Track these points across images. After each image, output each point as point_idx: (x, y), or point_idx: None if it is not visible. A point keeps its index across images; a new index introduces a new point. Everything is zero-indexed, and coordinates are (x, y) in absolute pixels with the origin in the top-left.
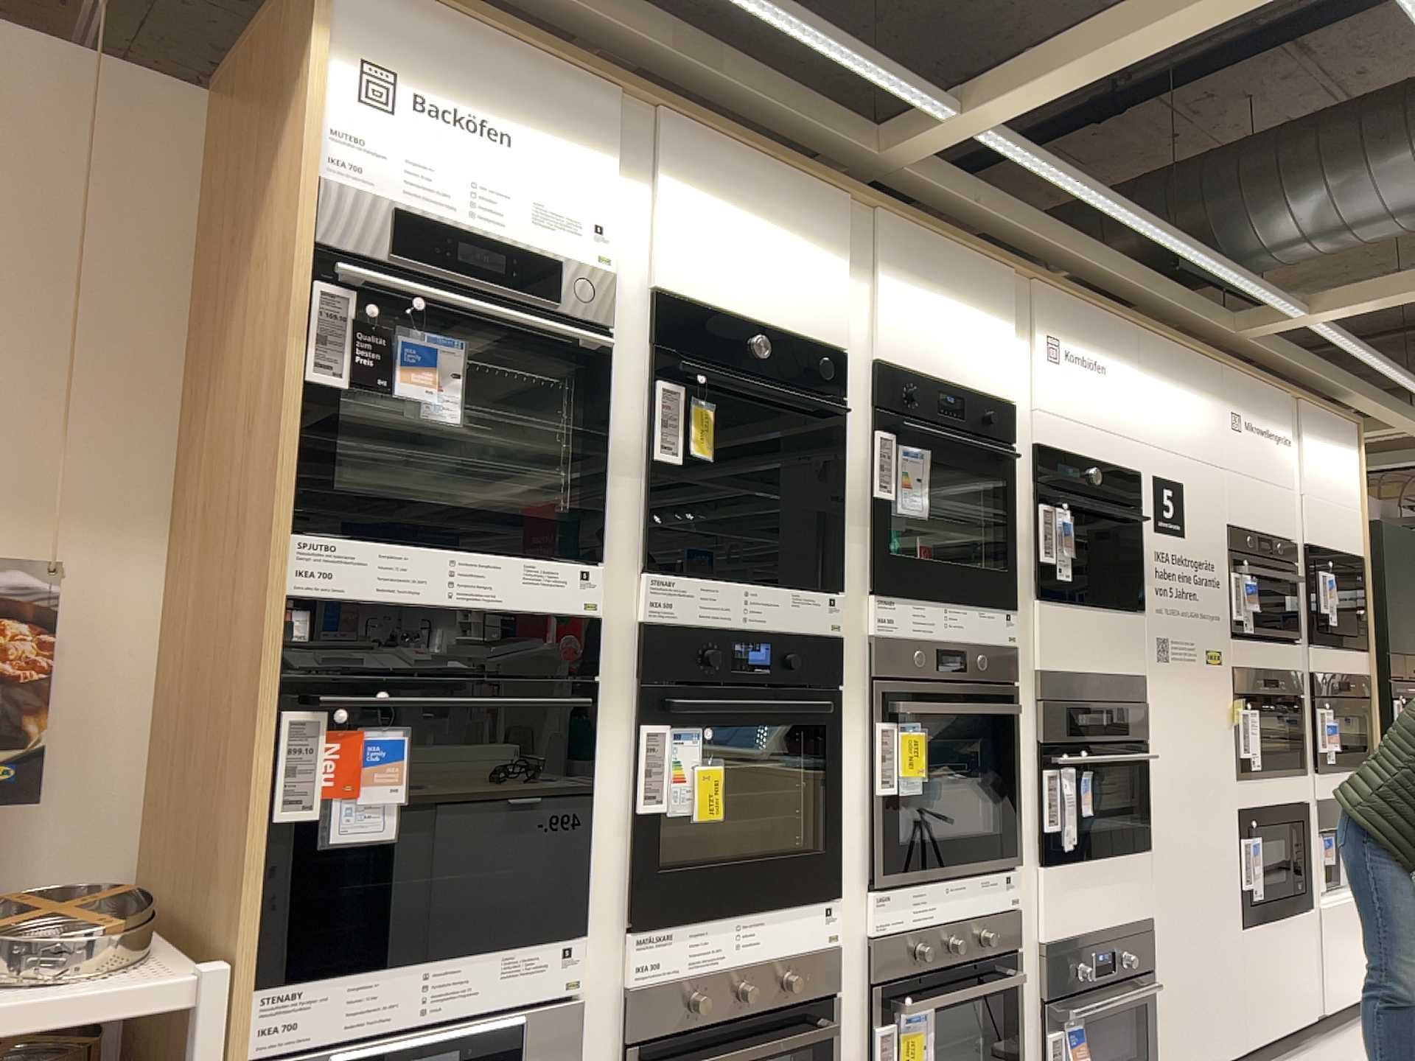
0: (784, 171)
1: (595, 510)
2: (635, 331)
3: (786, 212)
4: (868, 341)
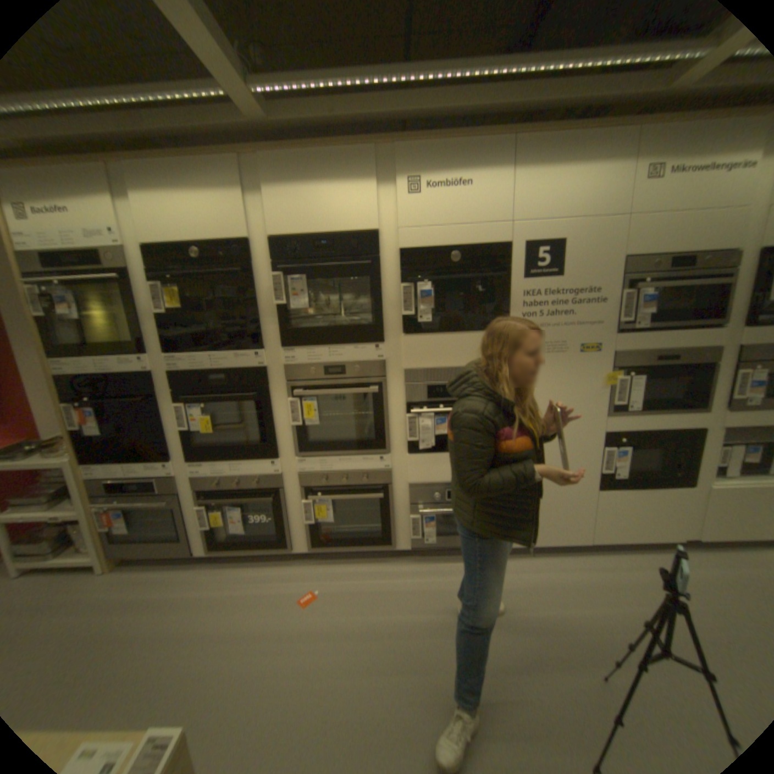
0: (188, 154)
1: (135, 337)
2: (136, 263)
3: (196, 176)
4: (265, 226)
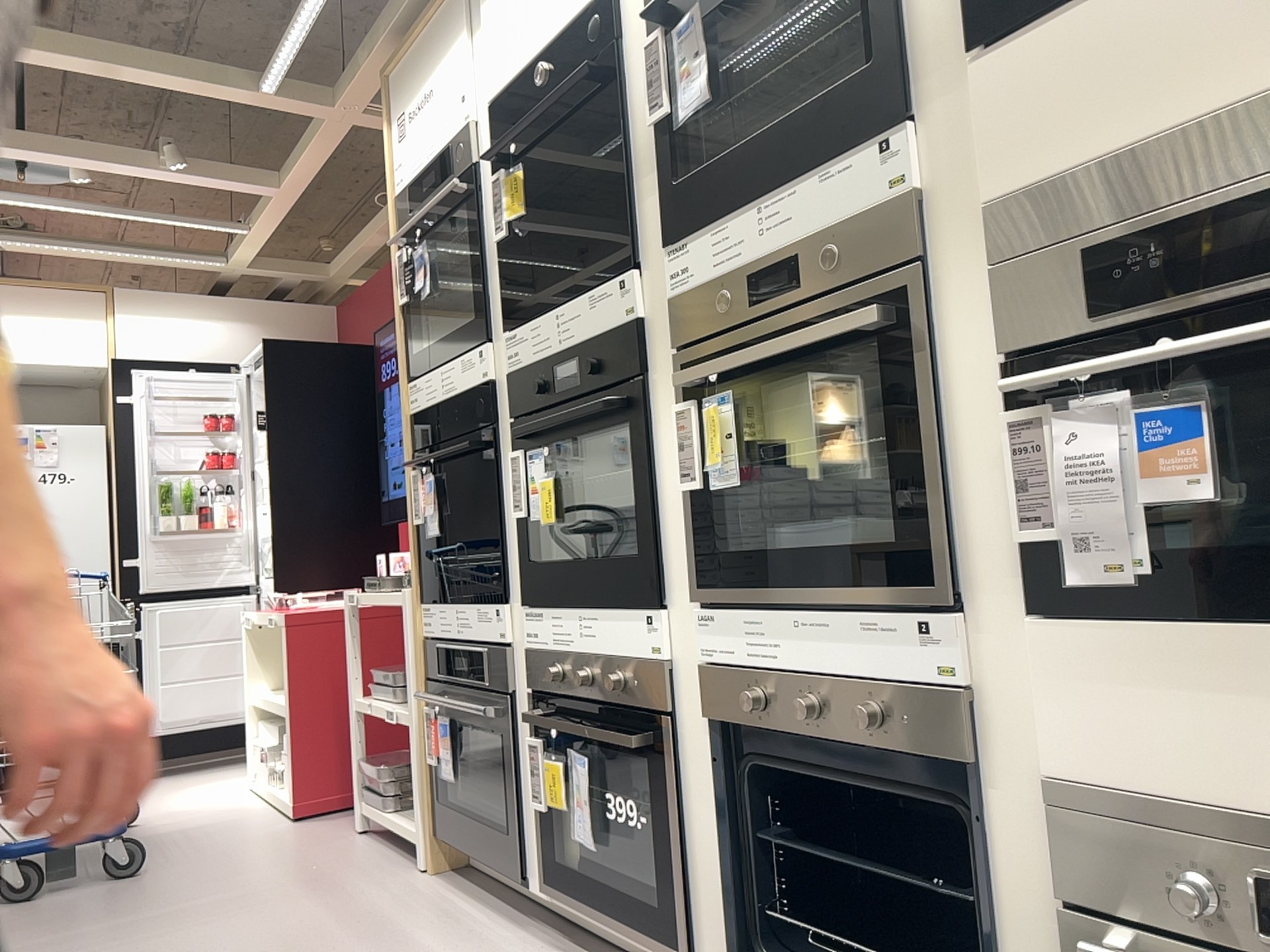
0: None
1: (478, 304)
2: (487, 147)
3: None
4: None
